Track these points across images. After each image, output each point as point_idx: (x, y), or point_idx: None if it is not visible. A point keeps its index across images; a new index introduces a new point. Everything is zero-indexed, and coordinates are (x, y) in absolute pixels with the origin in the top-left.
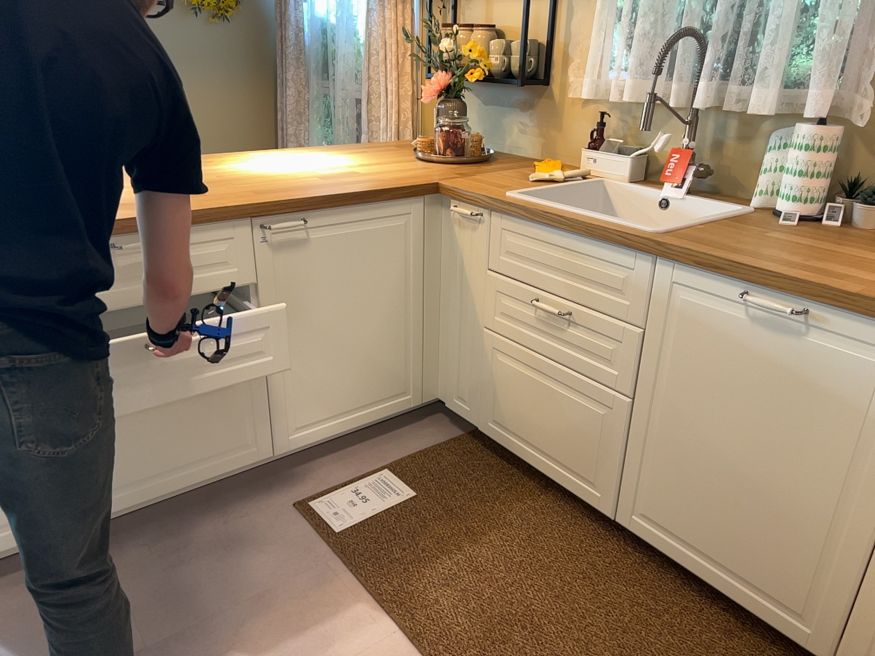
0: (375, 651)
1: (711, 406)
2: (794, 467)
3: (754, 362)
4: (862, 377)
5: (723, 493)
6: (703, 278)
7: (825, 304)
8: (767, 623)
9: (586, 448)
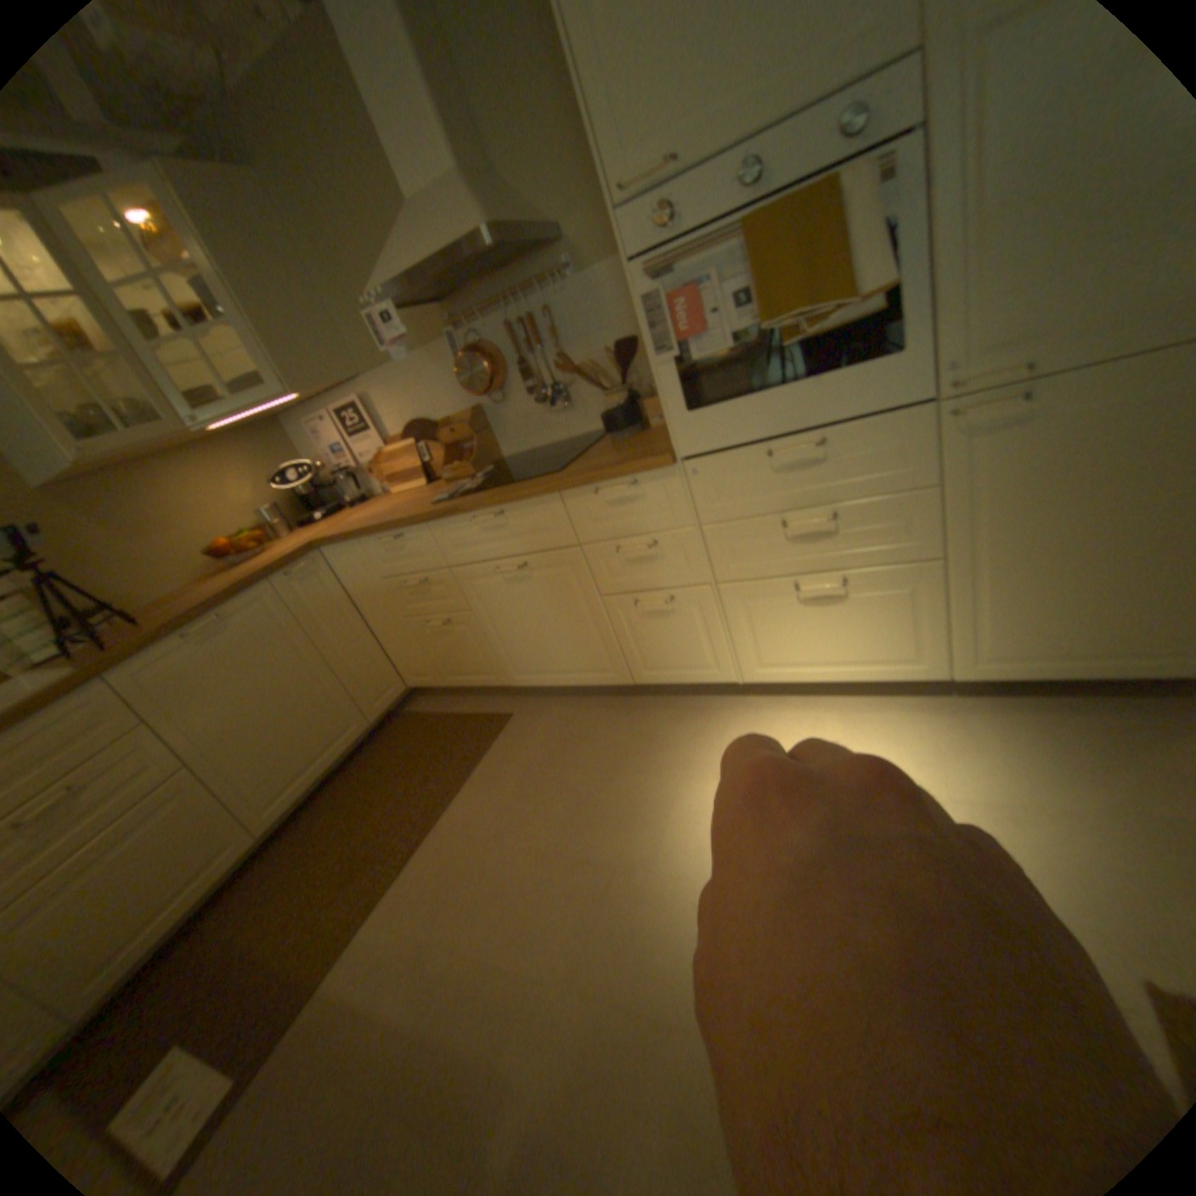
0: (383, 924)
1: (228, 703)
2: (283, 677)
3: (221, 658)
4: (261, 615)
5: (277, 729)
6: (148, 652)
7: (220, 602)
8: (346, 747)
9: (193, 837)
